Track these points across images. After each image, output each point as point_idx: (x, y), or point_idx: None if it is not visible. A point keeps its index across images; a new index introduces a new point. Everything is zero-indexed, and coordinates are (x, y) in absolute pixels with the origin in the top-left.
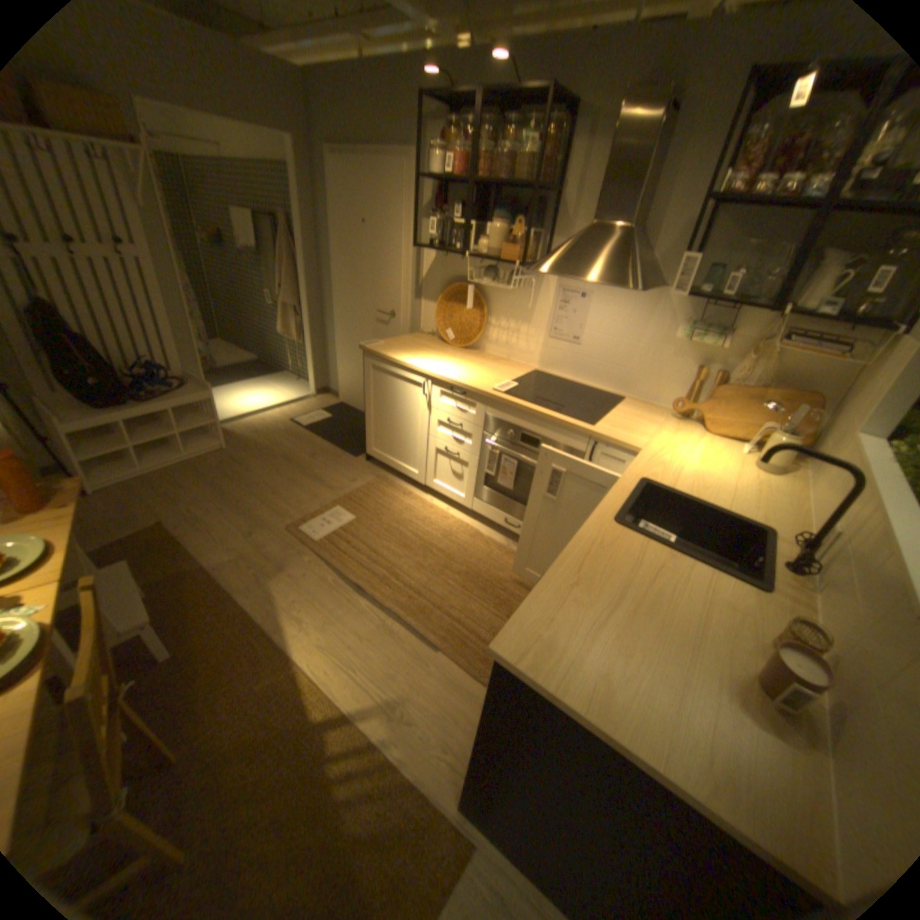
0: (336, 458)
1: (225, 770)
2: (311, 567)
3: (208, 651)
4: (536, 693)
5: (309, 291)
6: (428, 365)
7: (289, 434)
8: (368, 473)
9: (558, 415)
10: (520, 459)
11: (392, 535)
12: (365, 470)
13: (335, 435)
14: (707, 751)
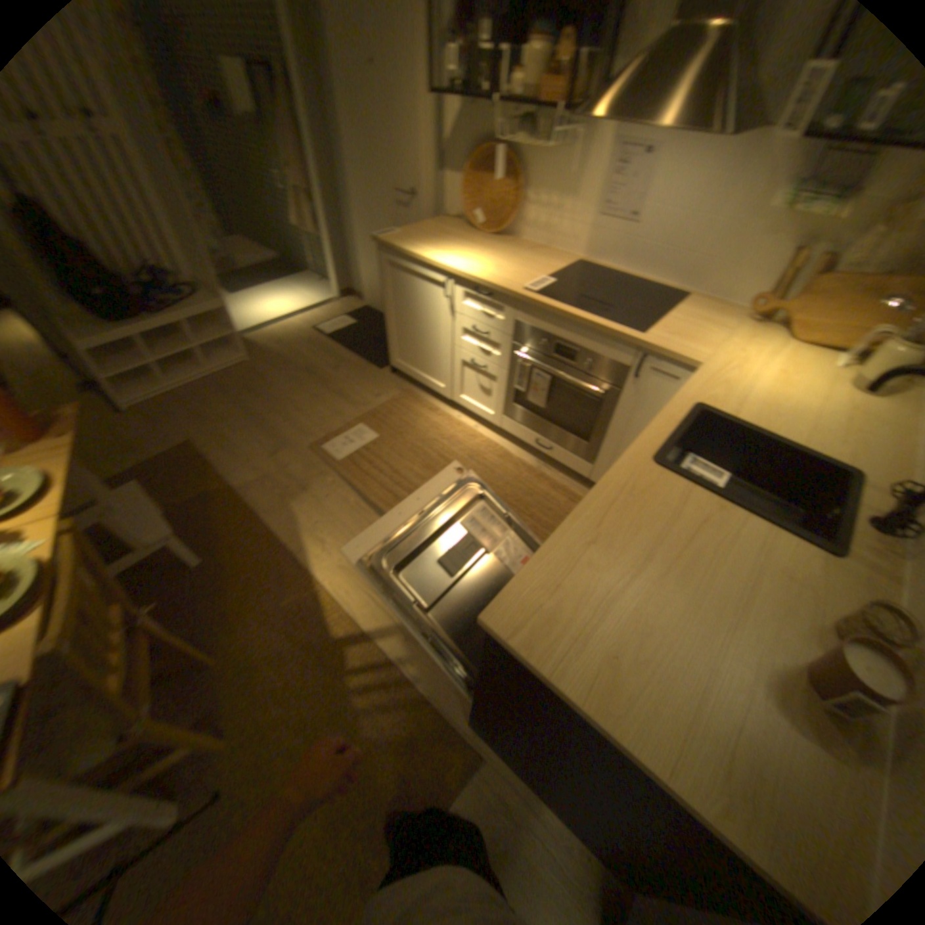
0: (357, 370)
1: (254, 677)
2: (332, 488)
3: (235, 569)
4: (529, 670)
5: (315, 166)
6: (447, 258)
7: (308, 344)
8: (390, 387)
9: (599, 319)
10: (552, 373)
11: (414, 455)
12: (388, 383)
13: (357, 344)
14: (725, 755)
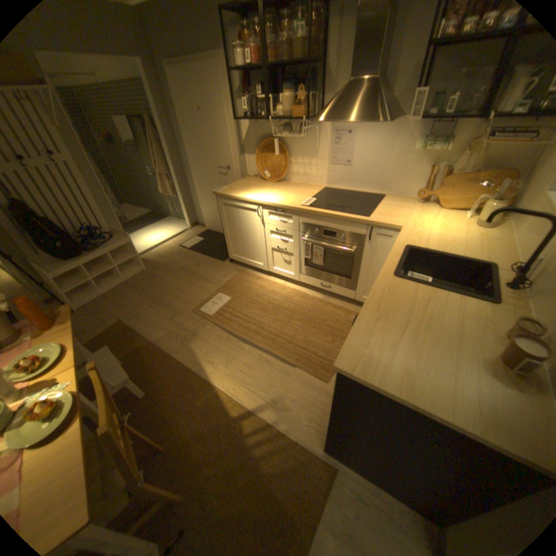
0: (211, 263)
1: (190, 450)
2: (212, 331)
3: (165, 387)
4: (366, 387)
5: (172, 161)
6: (257, 196)
7: (180, 254)
8: (232, 269)
9: (345, 214)
10: (325, 245)
11: (255, 304)
12: (230, 268)
13: (208, 249)
14: (476, 405)
